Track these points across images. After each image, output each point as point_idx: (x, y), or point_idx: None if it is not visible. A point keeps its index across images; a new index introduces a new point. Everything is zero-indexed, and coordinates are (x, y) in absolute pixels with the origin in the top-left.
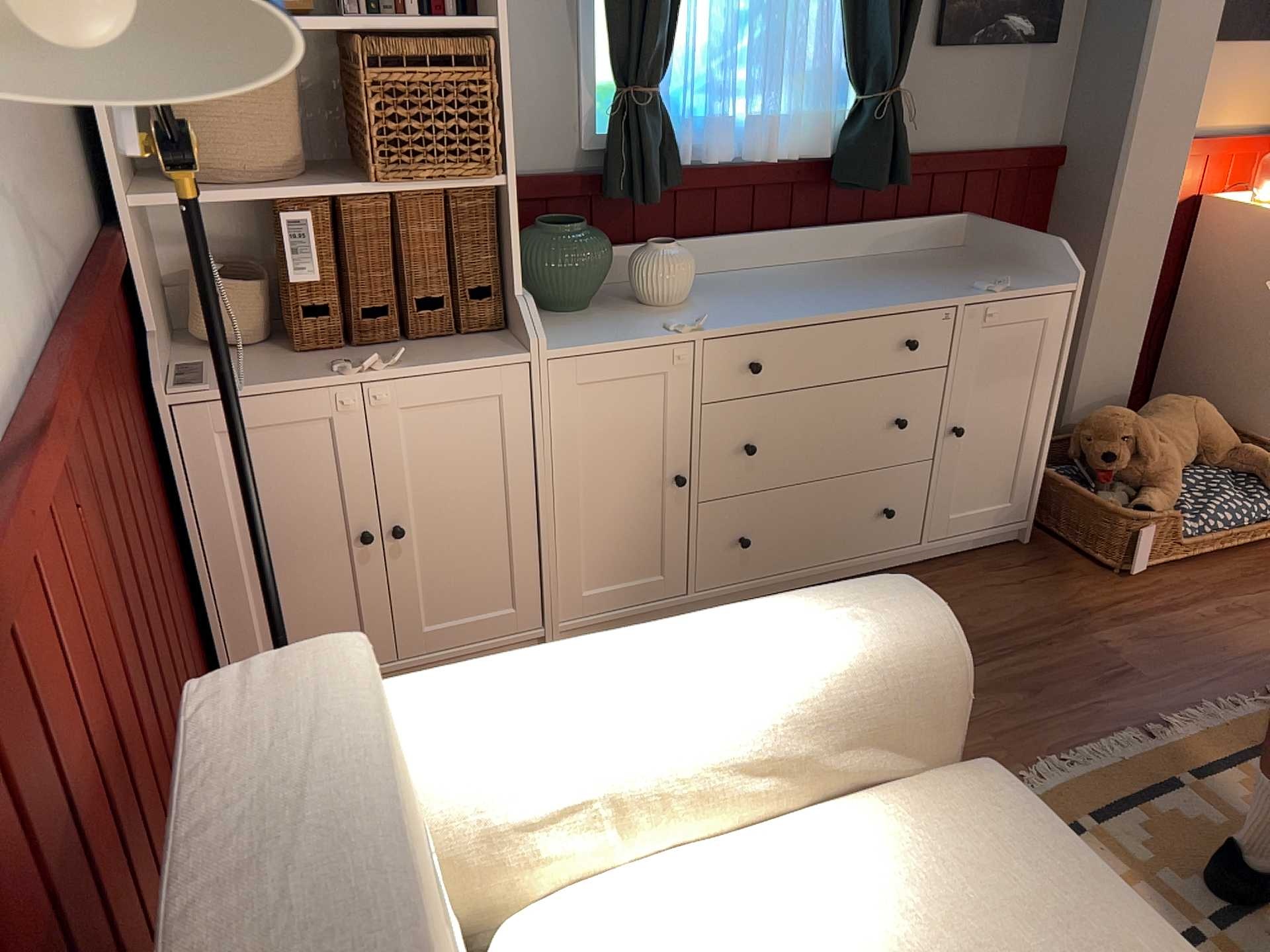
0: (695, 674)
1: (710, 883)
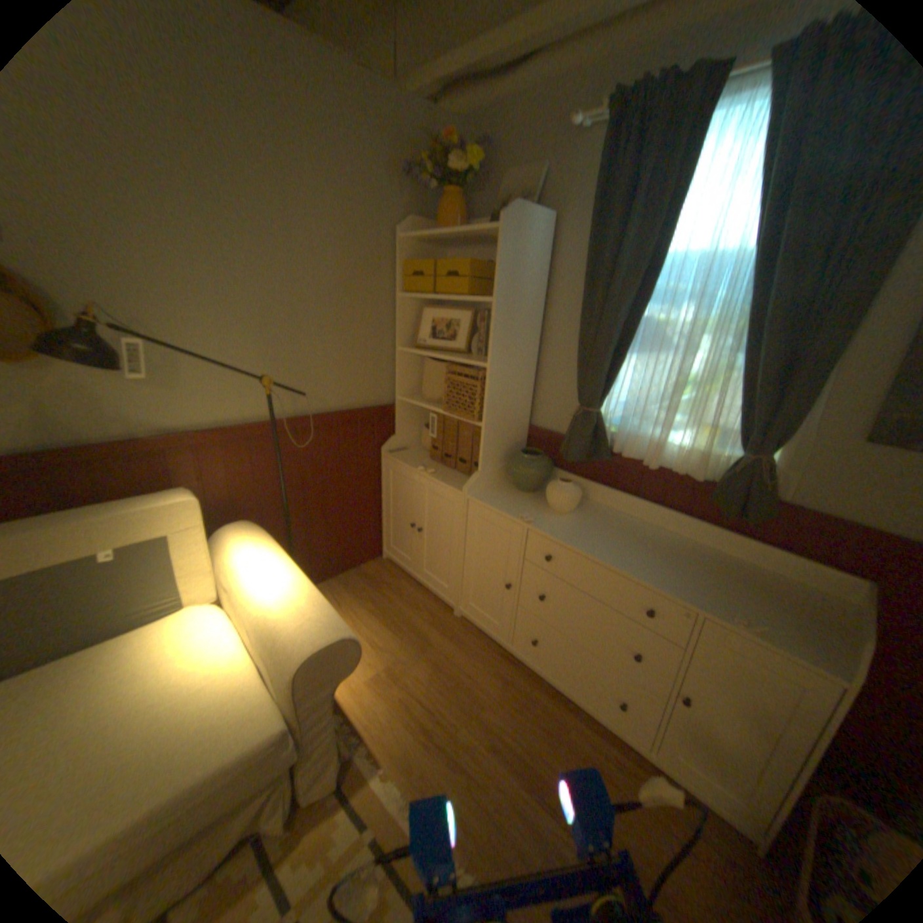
0: (264, 590)
1: (218, 645)
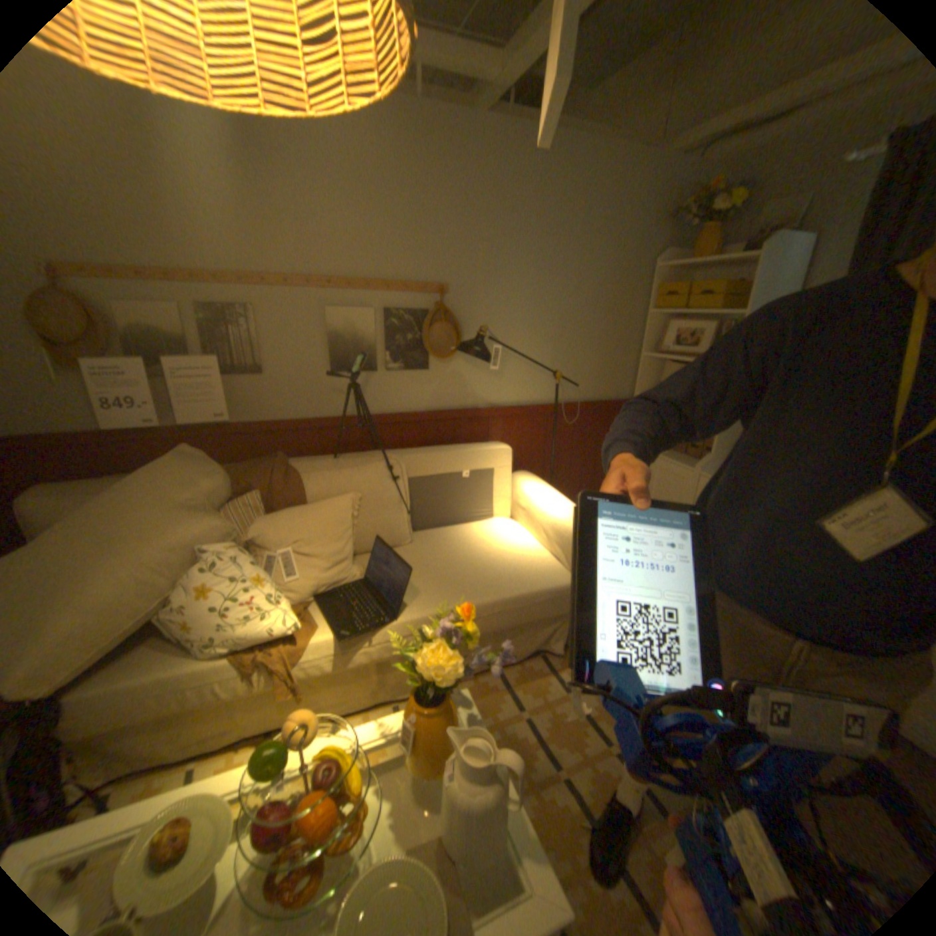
0: (556, 507)
1: (524, 538)
